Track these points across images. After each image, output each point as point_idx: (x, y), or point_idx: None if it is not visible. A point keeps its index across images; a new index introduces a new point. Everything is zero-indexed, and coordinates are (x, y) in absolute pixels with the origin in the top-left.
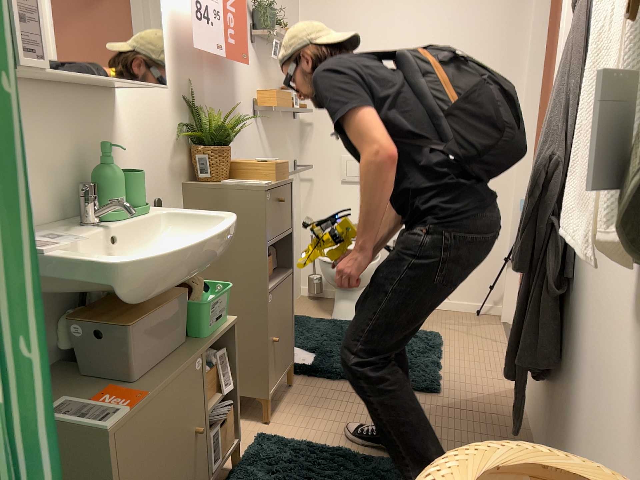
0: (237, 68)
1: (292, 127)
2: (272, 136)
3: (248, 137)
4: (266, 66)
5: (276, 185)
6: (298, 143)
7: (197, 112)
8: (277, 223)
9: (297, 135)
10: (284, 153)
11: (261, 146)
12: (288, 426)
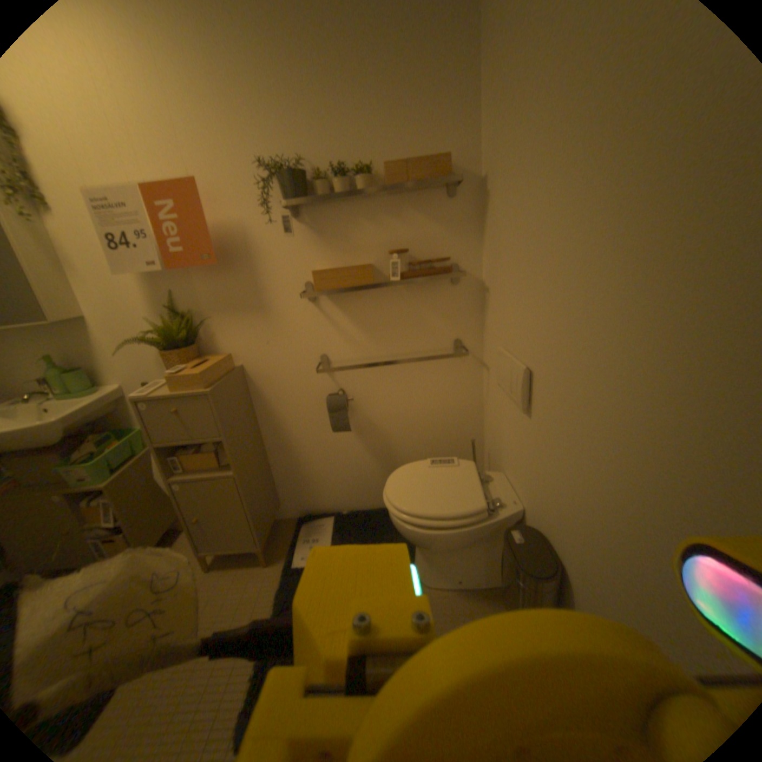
0: (259, 255)
1: (446, 293)
2: (368, 314)
3: (295, 323)
4: (342, 230)
5: (159, 397)
6: (474, 313)
7: (185, 313)
8: (173, 429)
9: (465, 302)
10: (415, 331)
11: (335, 329)
12: (201, 585)
